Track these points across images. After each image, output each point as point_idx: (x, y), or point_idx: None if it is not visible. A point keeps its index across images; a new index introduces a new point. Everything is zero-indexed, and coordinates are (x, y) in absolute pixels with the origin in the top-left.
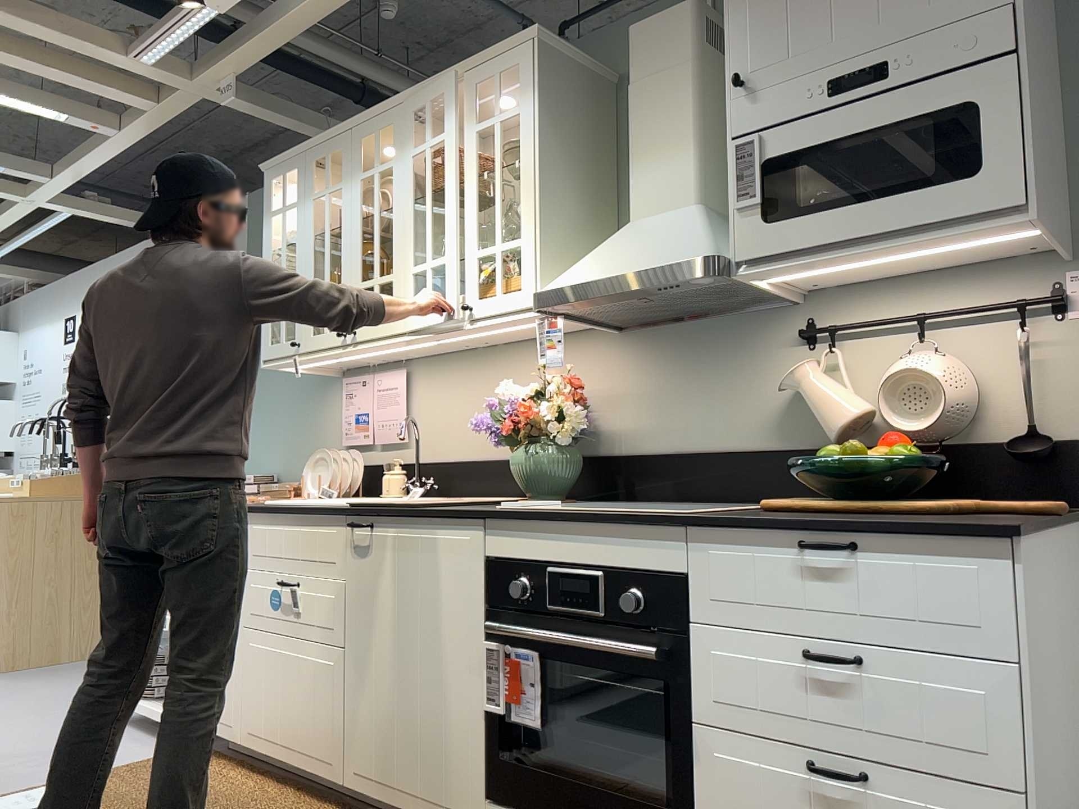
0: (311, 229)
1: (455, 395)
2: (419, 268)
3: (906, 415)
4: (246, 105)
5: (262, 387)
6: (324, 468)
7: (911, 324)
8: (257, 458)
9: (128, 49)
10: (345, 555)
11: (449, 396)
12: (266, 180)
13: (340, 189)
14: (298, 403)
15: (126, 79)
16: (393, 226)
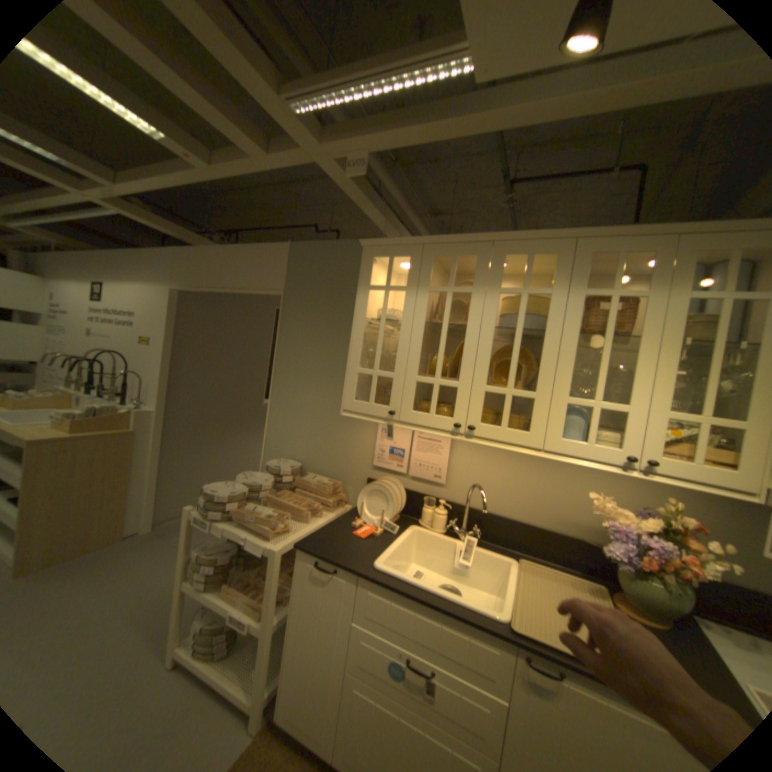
0: (423, 317)
1: (503, 466)
2: (578, 401)
3: None
4: (348, 178)
5: (290, 394)
6: (378, 497)
7: None
8: (280, 443)
9: (278, 83)
10: (514, 683)
11: (496, 464)
12: (363, 254)
13: (468, 292)
14: (327, 417)
15: (242, 115)
16: (545, 350)
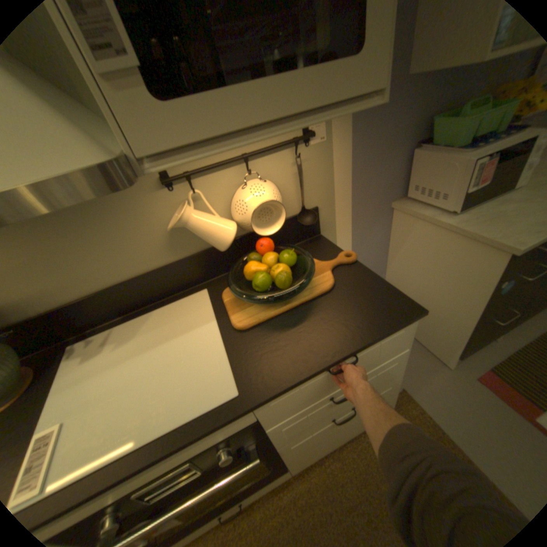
0: None
1: None
2: None
3: (263, 226)
4: None
5: None
6: None
7: (235, 160)
8: None
9: None
10: None
11: None
12: None
13: None
14: None
15: None
16: None
